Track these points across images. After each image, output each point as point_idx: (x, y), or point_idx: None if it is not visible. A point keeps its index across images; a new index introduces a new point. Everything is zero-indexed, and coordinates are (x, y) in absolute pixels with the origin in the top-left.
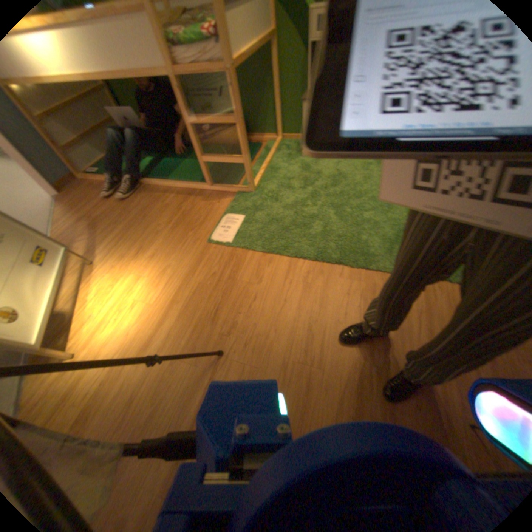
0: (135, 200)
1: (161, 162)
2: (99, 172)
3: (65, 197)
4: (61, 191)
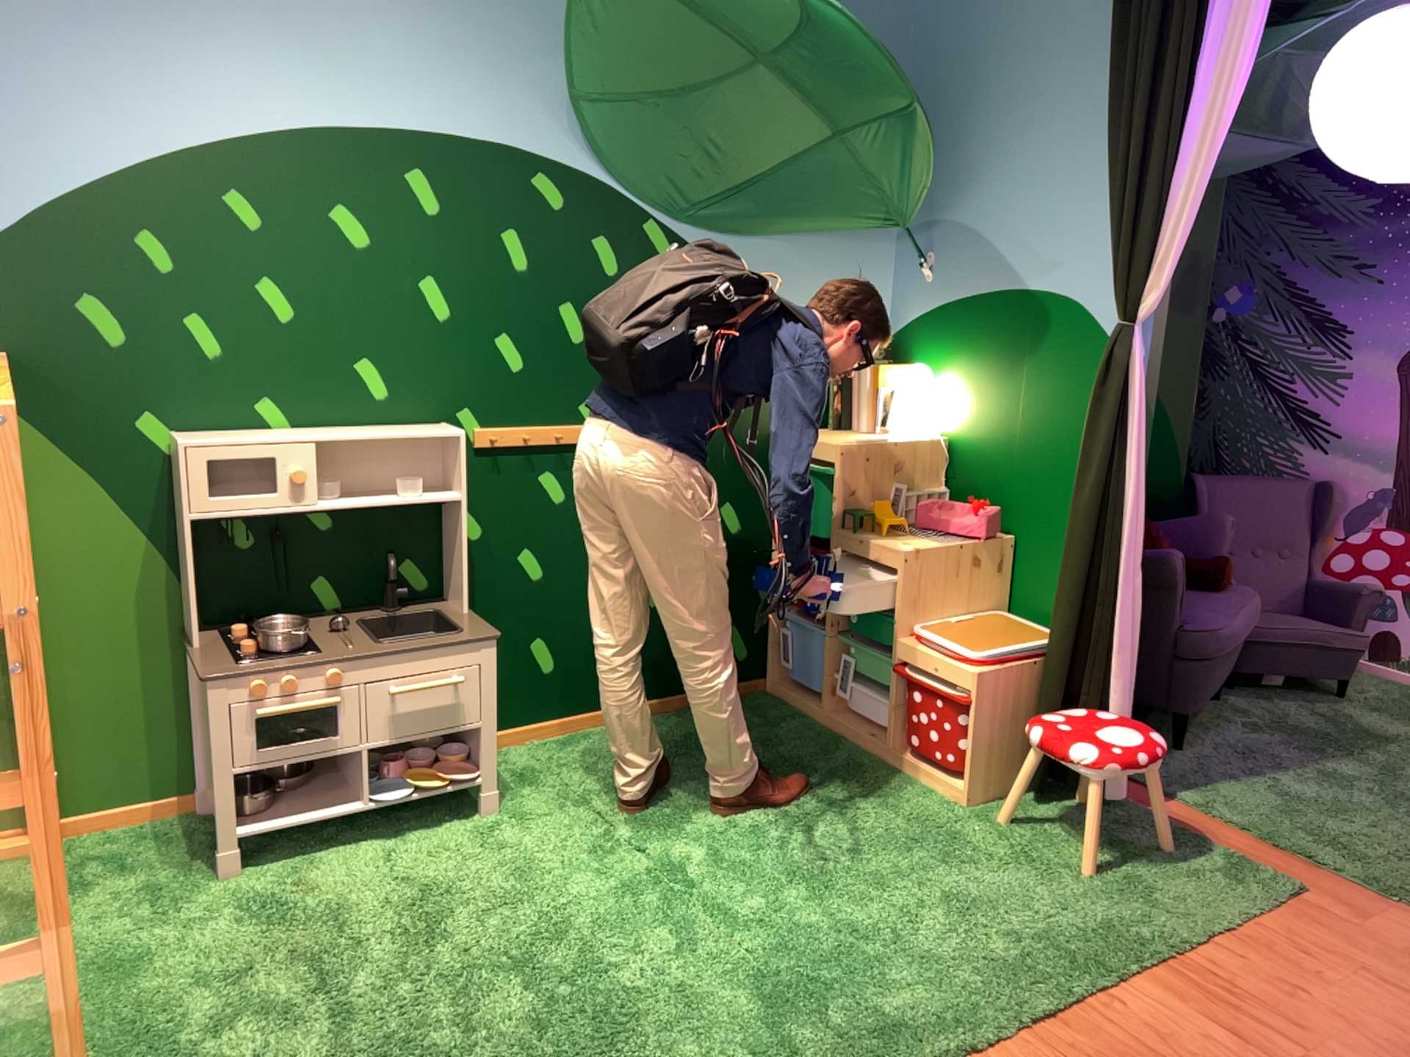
0: None
1: None
2: None
3: None
4: None
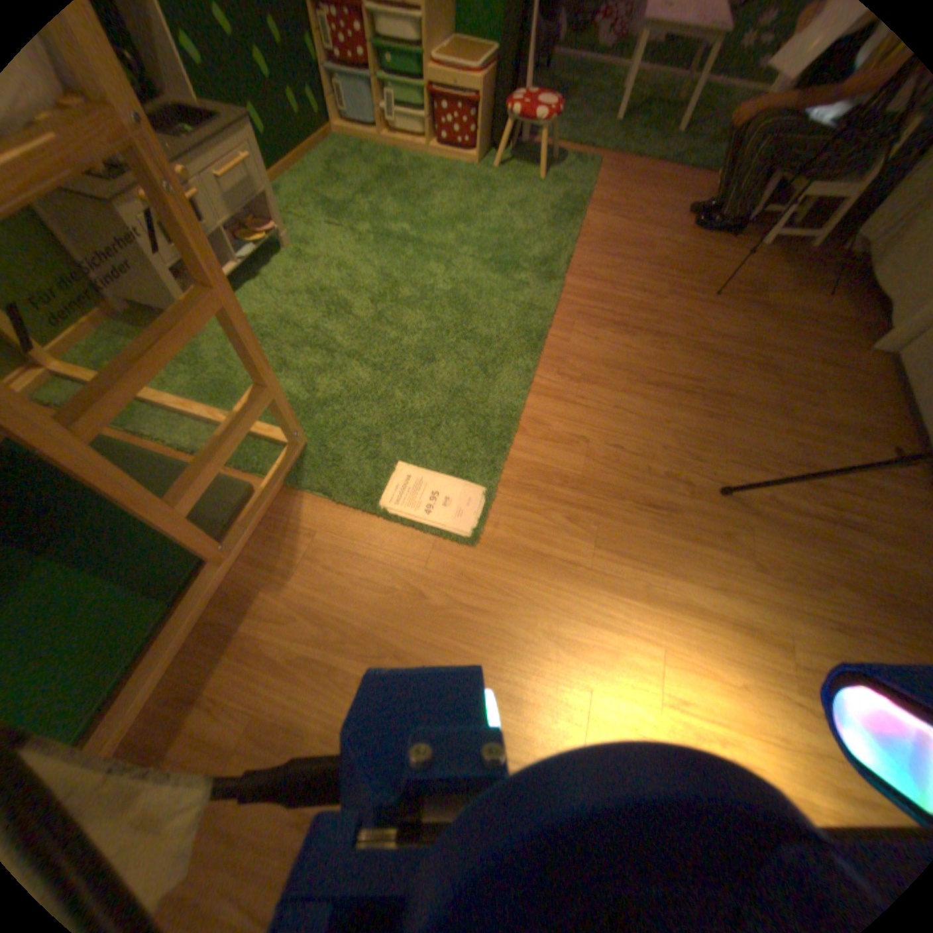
0: None
1: None
2: None
3: None
4: None
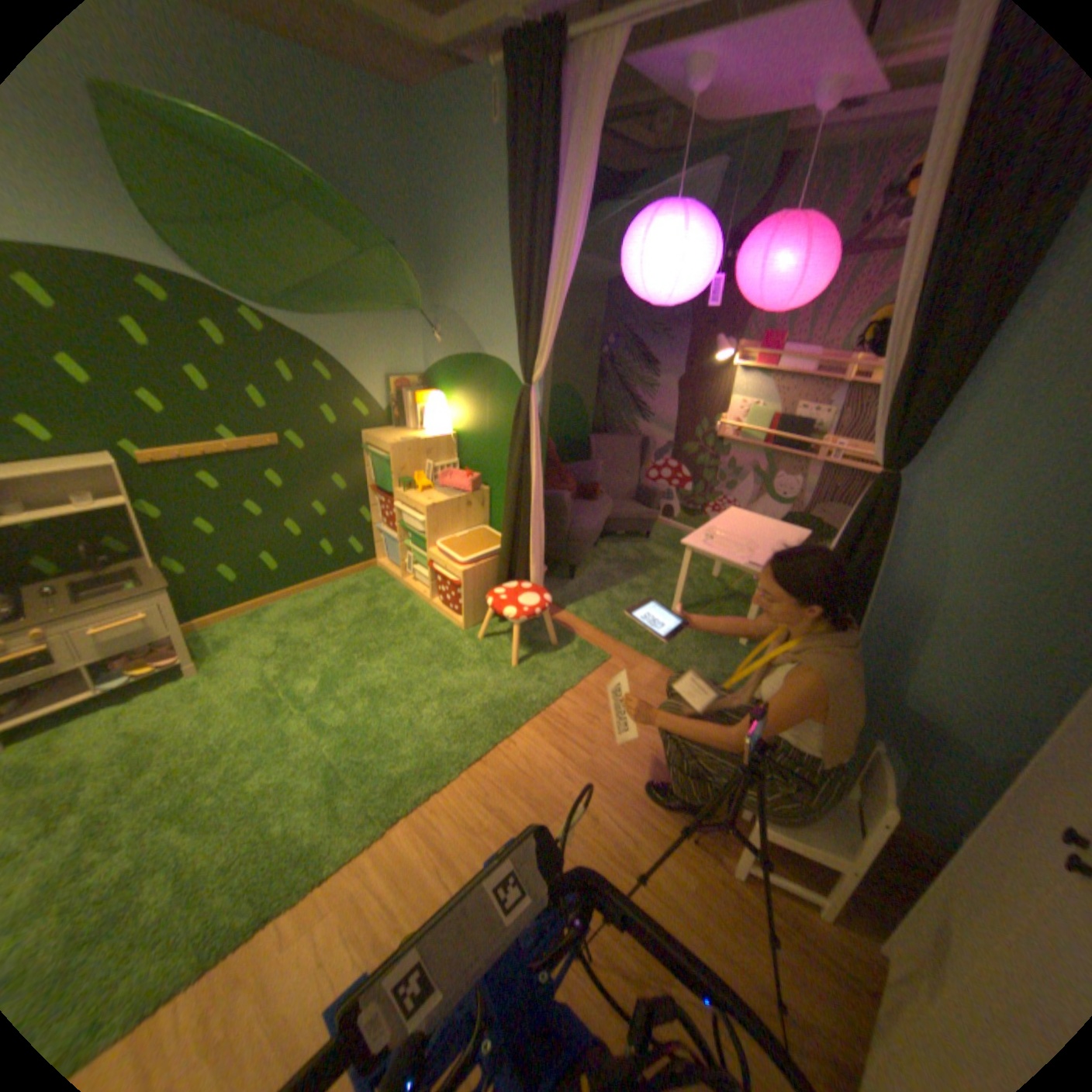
0: None
1: None
2: None
3: None
4: None
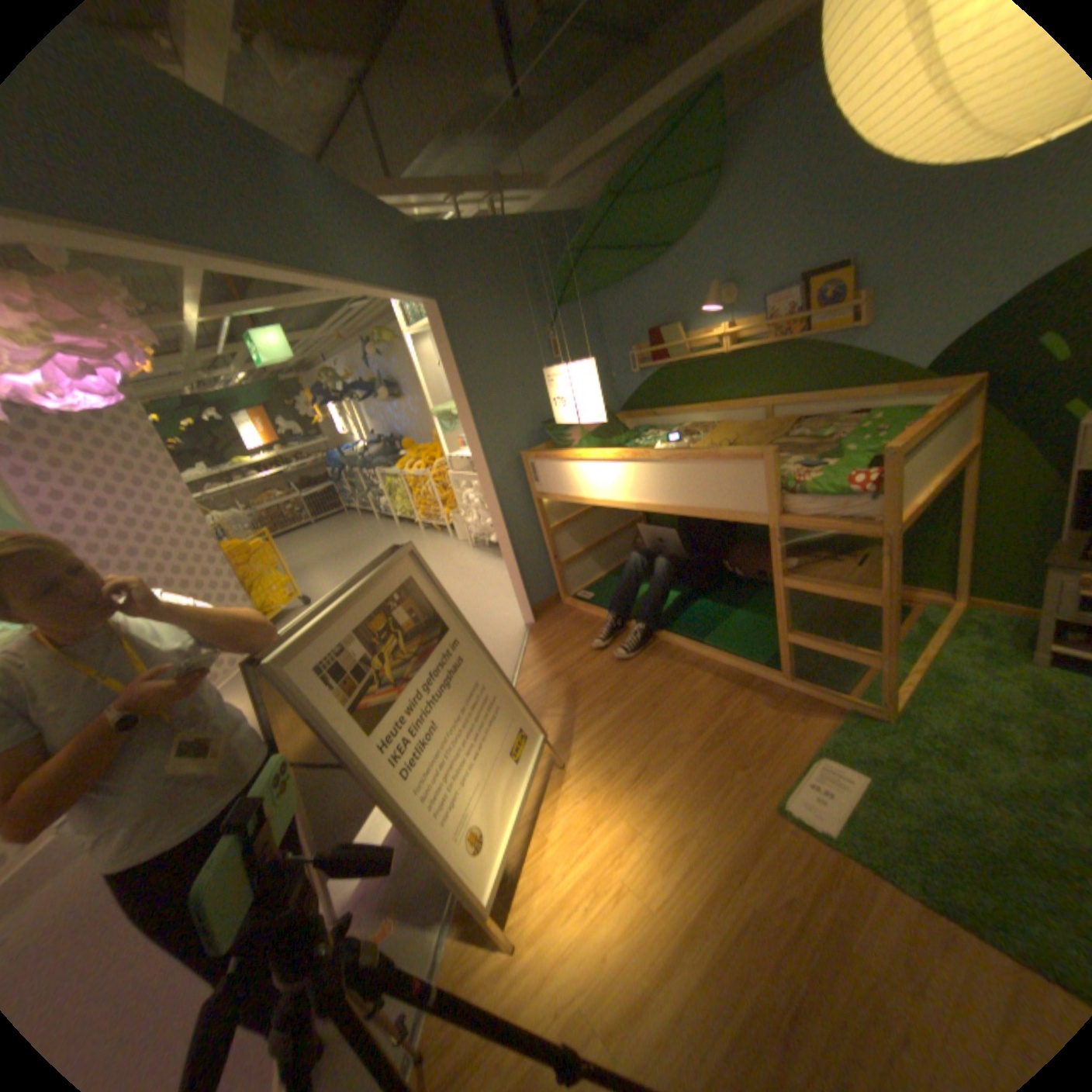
0: (644, 668)
1: (696, 608)
2: (597, 602)
3: (545, 632)
4: (542, 621)
